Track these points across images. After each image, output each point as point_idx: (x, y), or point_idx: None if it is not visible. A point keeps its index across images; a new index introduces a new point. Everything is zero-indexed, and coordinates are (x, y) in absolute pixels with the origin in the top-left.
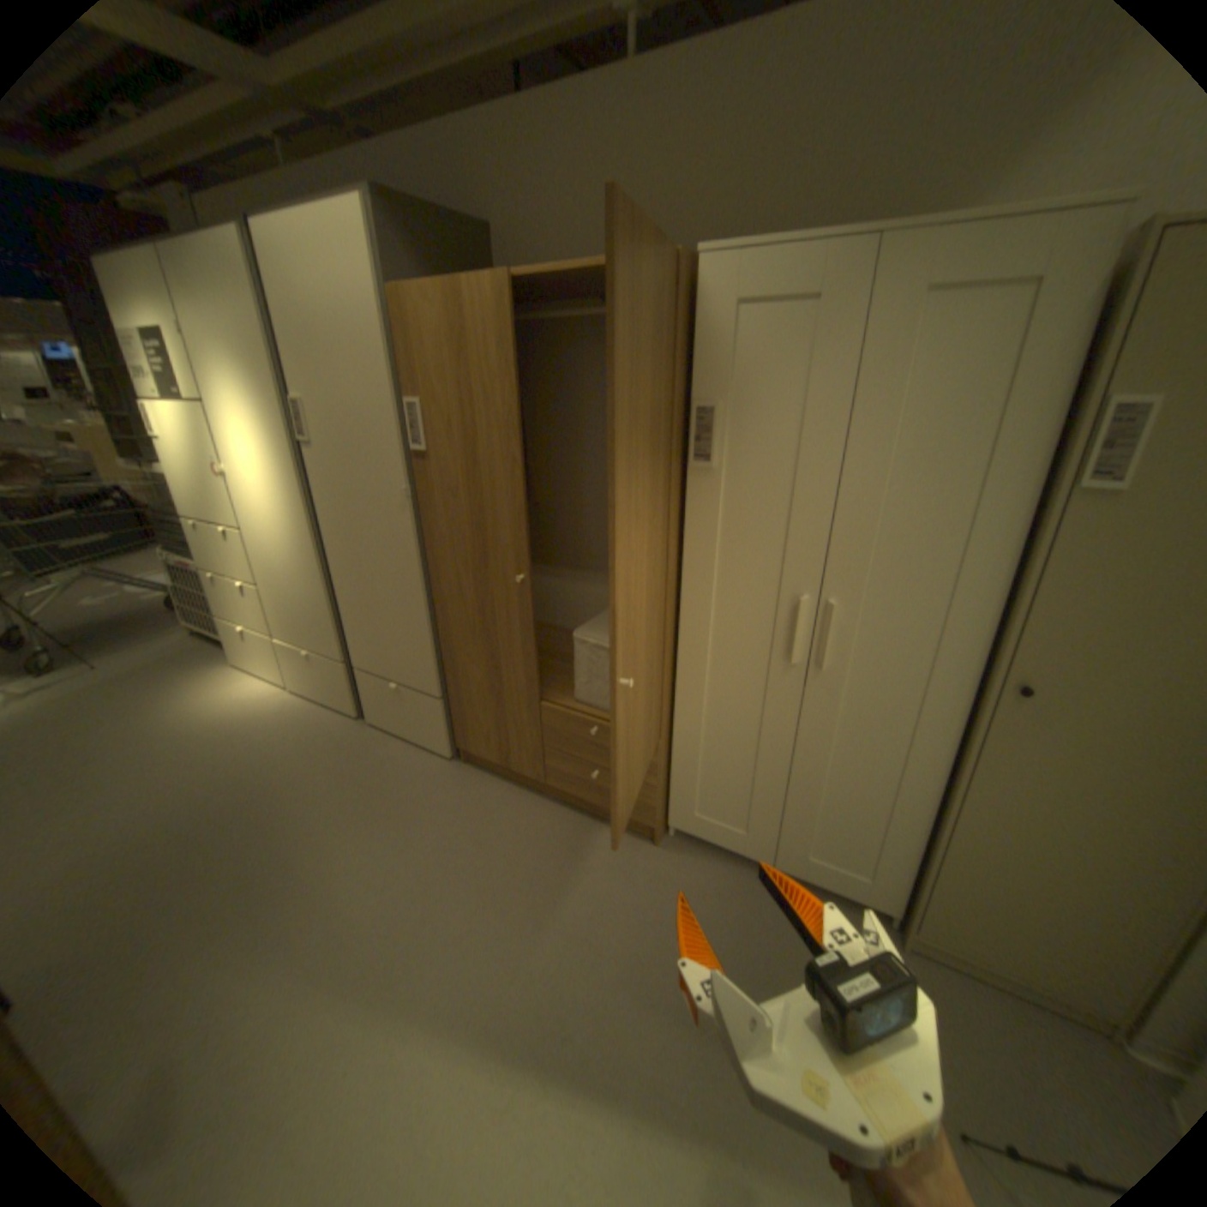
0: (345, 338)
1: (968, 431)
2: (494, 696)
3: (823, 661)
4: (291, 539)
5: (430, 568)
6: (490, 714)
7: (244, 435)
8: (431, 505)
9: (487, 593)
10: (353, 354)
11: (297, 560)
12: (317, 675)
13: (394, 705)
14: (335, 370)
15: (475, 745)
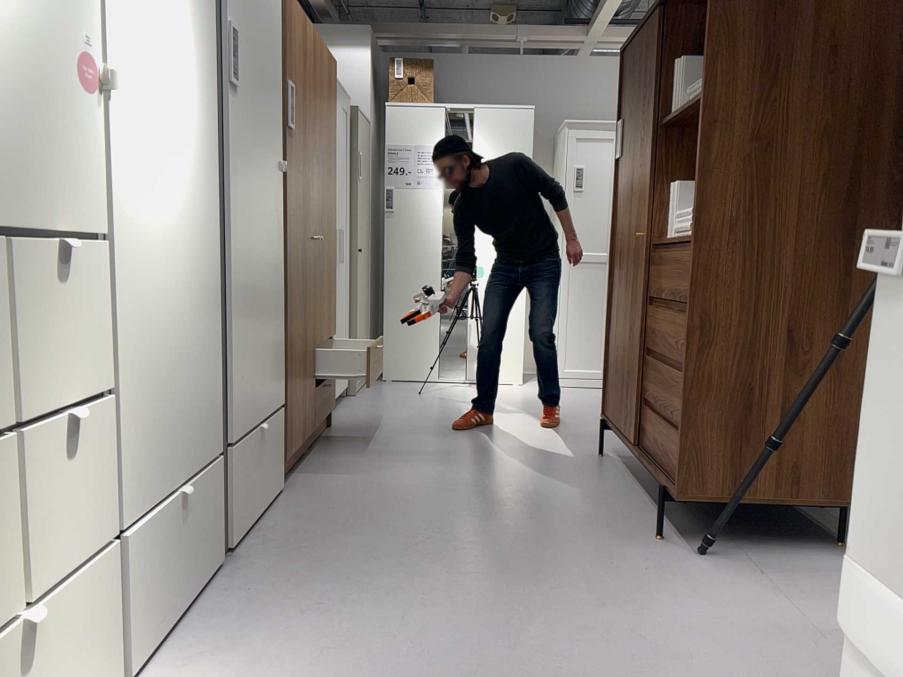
0: (266, 0)
1: (345, 159)
2: (302, 363)
3: (343, 258)
4: (193, 236)
5: (286, 244)
6: (300, 388)
7: (160, 28)
8: (290, 179)
9: (304, 257)
10: (268, 18)
11: (194, 276)
12: (186, 536)
13: (256, 466)
14: (258, 22)
15: (293, 441)
